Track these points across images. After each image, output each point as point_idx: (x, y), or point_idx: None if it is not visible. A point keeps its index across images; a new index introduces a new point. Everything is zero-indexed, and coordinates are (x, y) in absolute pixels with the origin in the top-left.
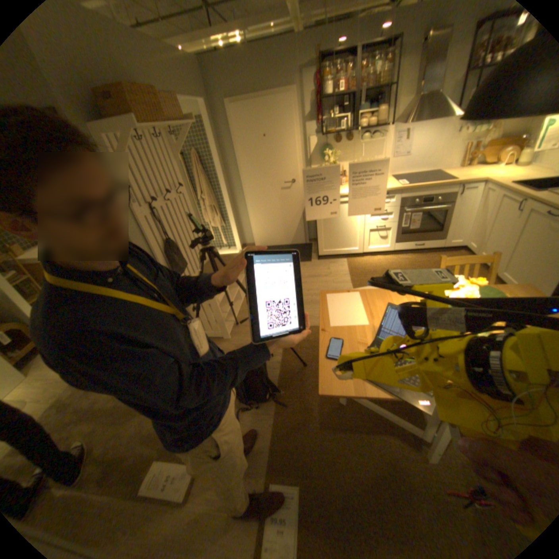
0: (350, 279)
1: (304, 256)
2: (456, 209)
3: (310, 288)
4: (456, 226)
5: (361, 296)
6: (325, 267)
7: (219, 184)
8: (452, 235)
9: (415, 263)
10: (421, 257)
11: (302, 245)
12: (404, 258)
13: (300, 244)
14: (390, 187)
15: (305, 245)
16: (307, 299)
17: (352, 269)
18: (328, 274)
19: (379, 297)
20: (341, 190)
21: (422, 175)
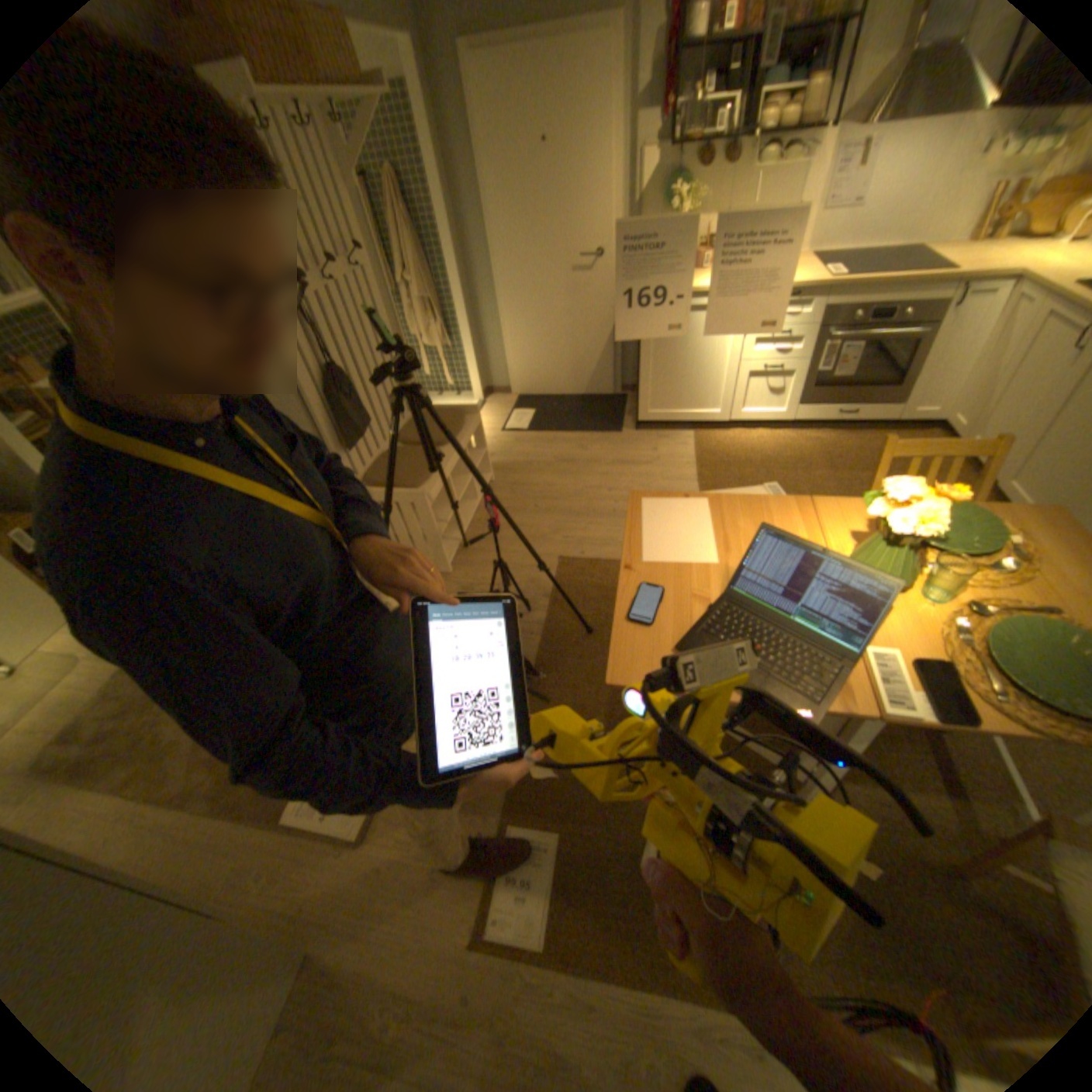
0: (697, 474)
1: (610, 421)
2: (941, 340)
3: (615, 486)
4: (933, 376)
5: (711, 508)
6: (649, 446)
7: (442, 251)
8: (921, 396)
9: (834, 449)
10: (847, 439)
11: (607, 396)
12: (812, 438)
13: (603, 395)
14: (807, 279)
15: (613, 397)
16: (607, 507)
17: (703, 452)
18: (654, 461)
19: (746, 512)
20: (700, 279)
21: (880, 256)
